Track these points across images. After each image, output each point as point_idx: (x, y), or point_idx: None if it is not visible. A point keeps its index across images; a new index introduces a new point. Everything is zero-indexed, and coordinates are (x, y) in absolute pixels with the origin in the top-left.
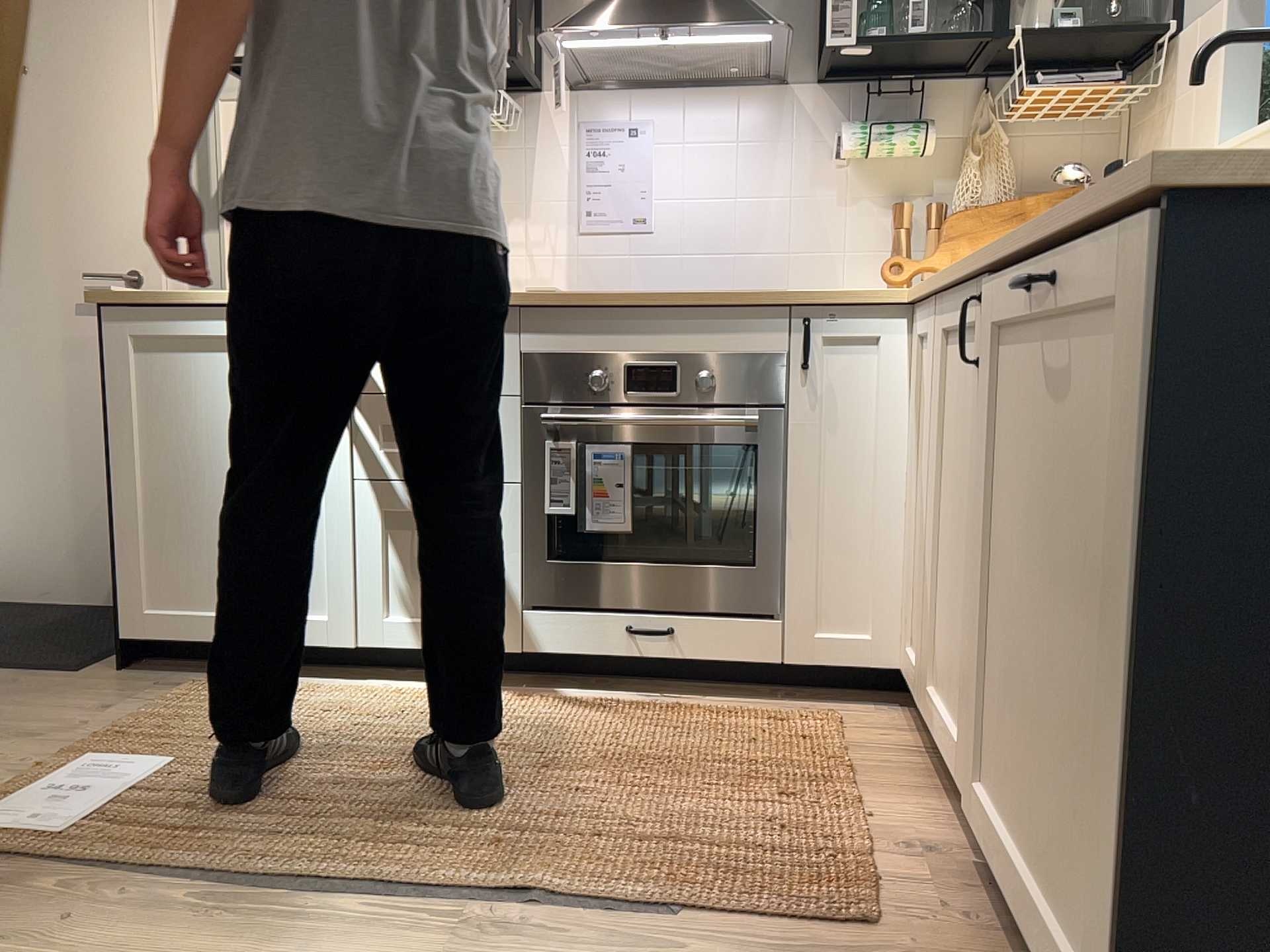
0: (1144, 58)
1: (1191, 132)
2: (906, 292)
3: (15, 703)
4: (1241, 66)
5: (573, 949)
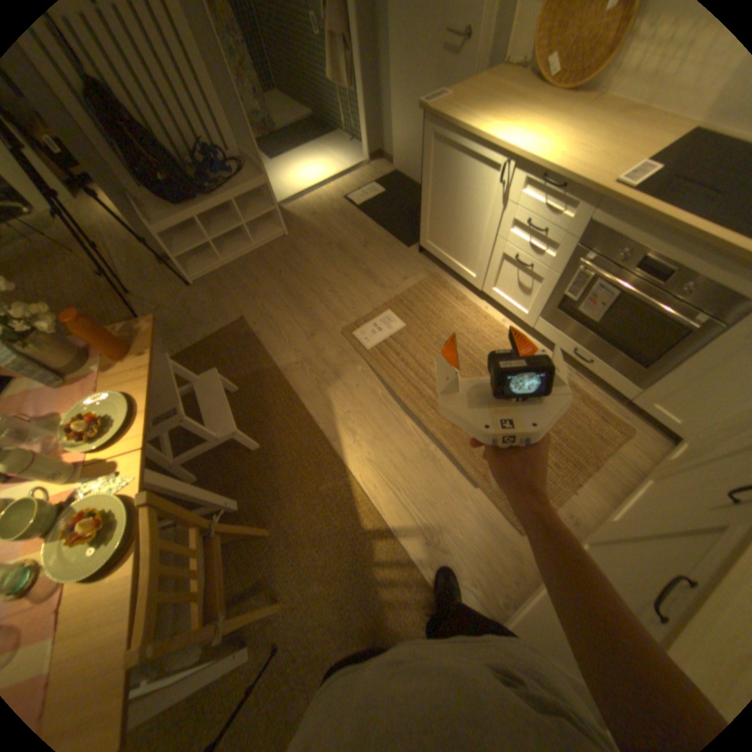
0: None
1: None
2: None
3: (387, 262)
4: None
5: (444, 473)
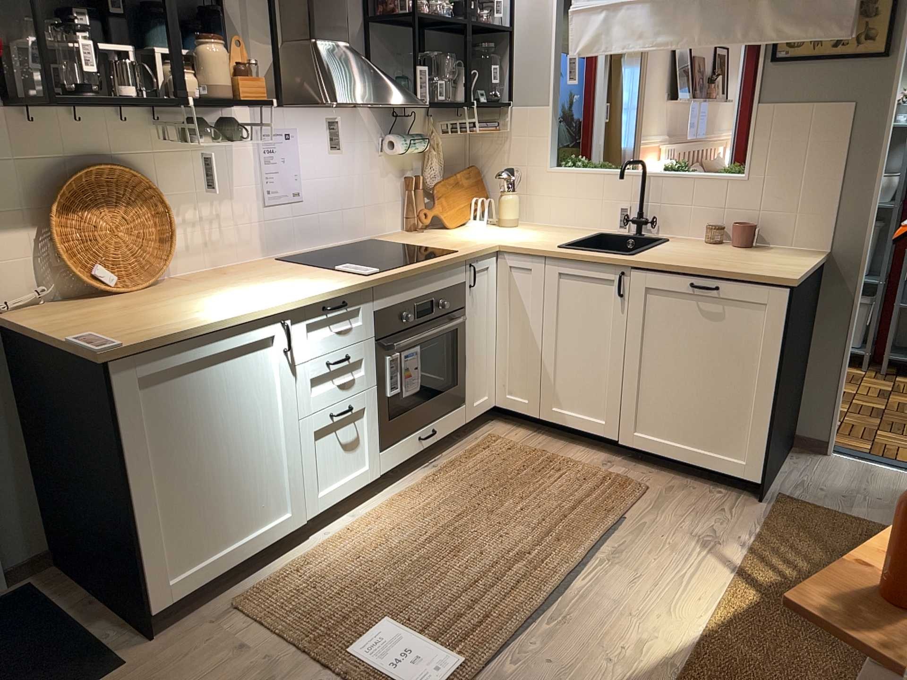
0: (487, 107)
1: (529, 154)
2: (492, 243)
3: None
4: (555, 134)
5: (628, 542)
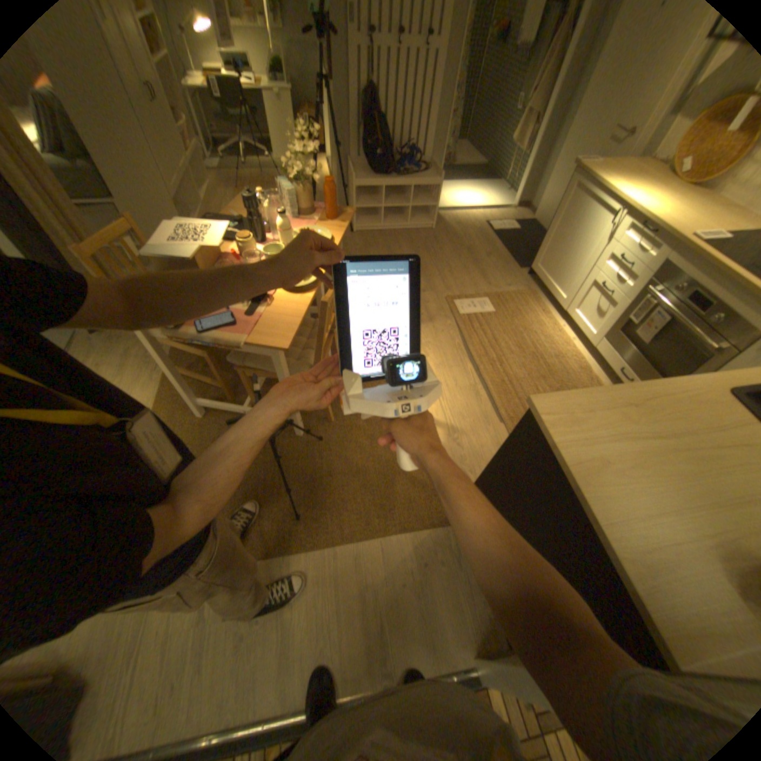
0: None
1: None
2: None
3: (499, 271)
4: None
5: (479, 405)
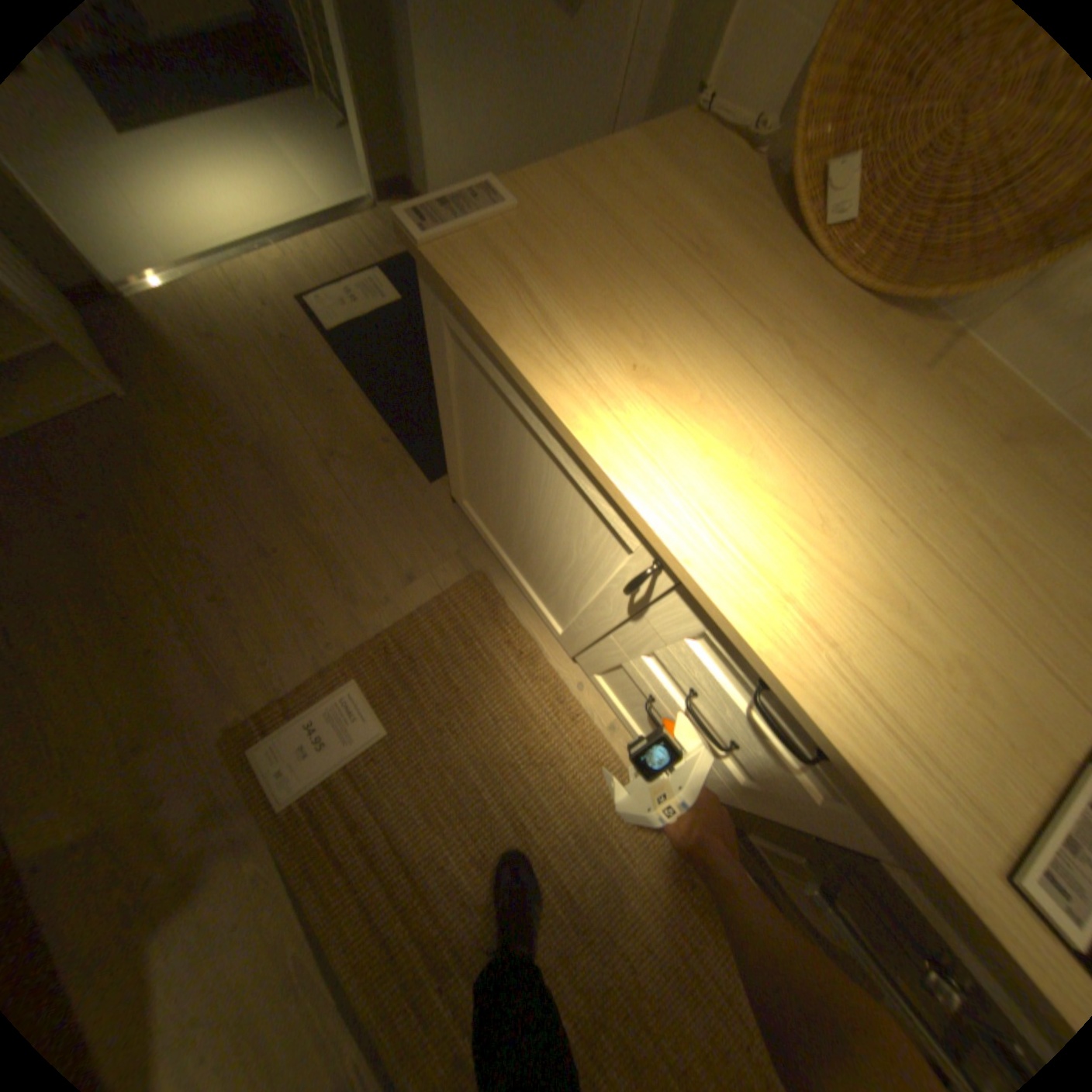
0: None
1: None
2: None
3: (374, 520)
4: None
5: None
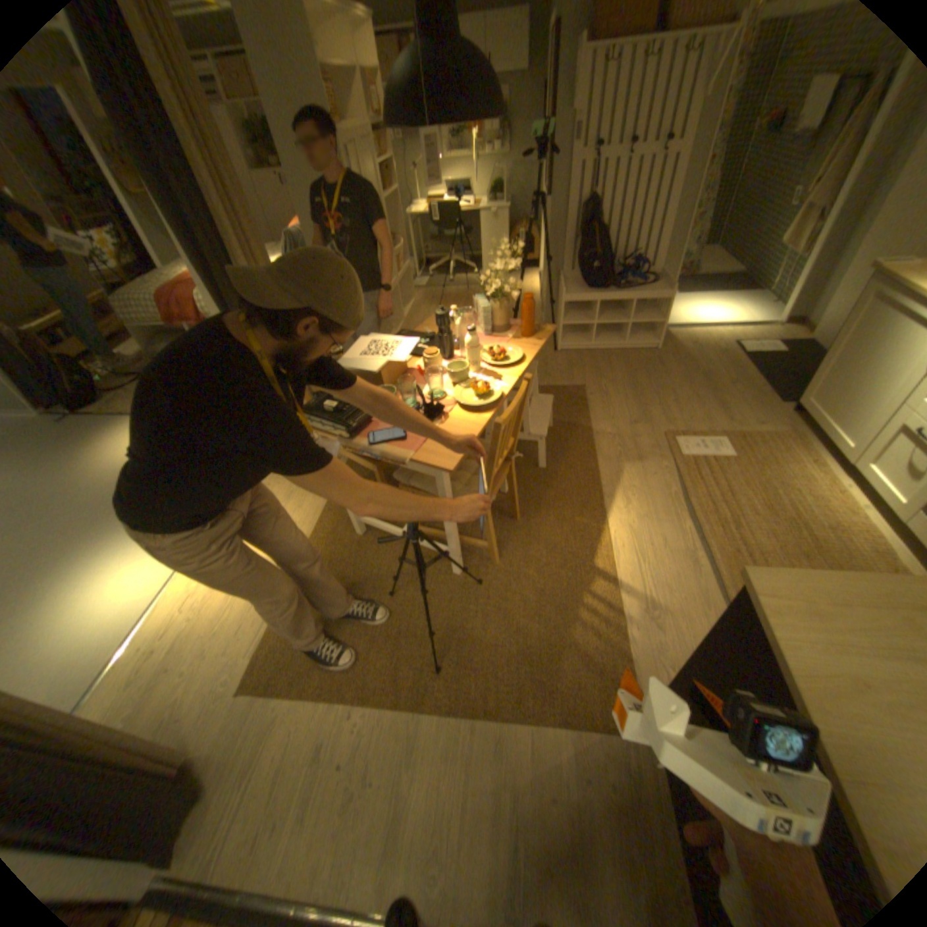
0: None
1: None
2: None
3: (749, 403)
4: None
5: (698, 578)
